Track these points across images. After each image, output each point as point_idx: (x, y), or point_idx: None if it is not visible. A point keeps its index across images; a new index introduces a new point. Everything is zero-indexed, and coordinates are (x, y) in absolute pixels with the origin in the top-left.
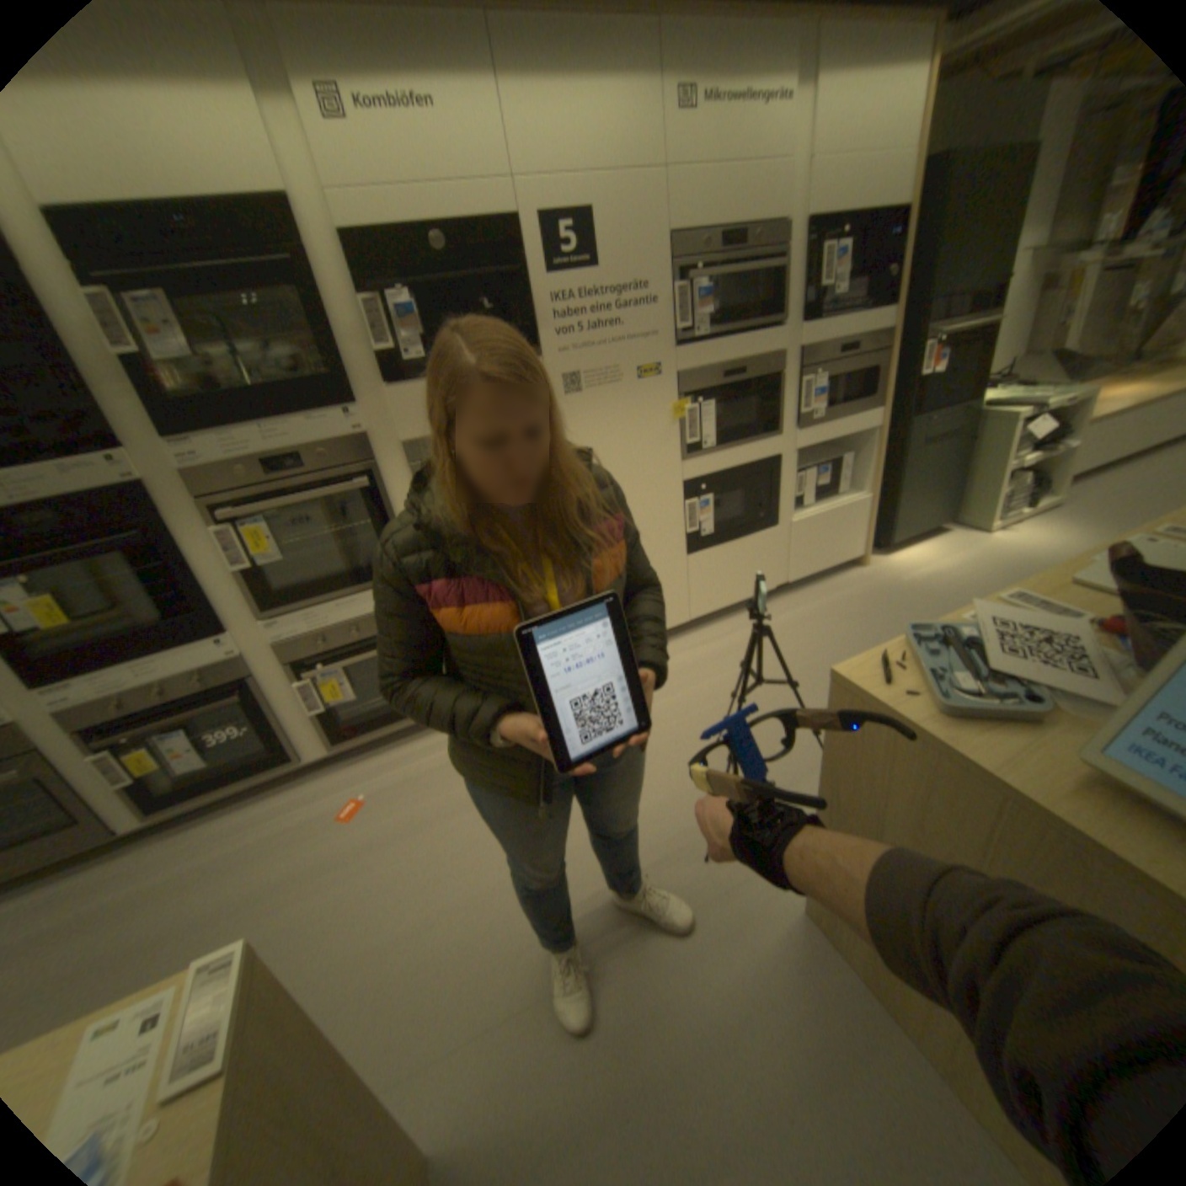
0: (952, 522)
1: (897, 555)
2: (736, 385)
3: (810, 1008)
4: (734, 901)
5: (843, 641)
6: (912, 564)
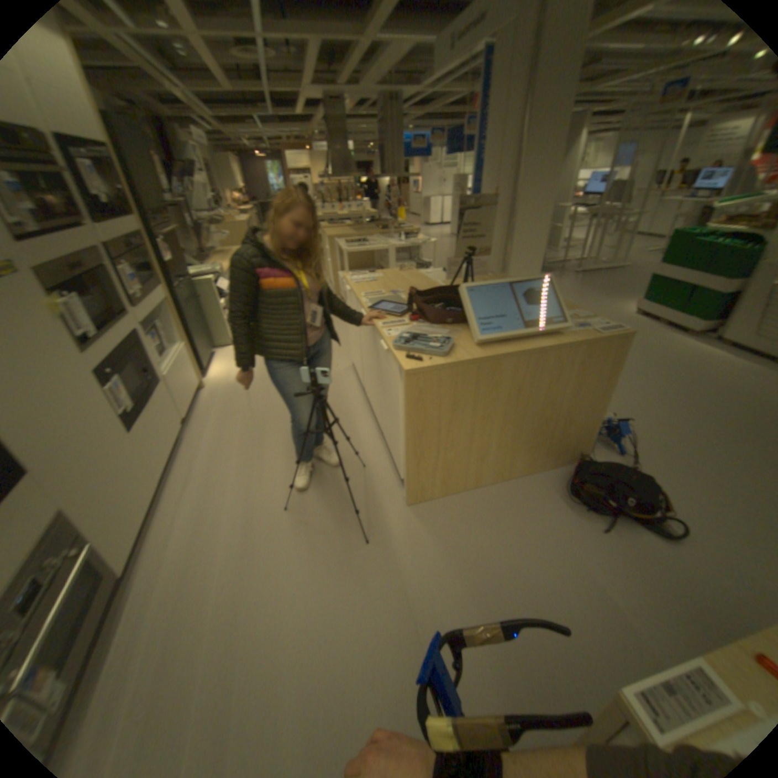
0: (213, 348)
1: (207, 375)
2: (80, 277)
3: (445, 525)
4: (390, 539)
5: (251, 424)
6: (221, 375)
